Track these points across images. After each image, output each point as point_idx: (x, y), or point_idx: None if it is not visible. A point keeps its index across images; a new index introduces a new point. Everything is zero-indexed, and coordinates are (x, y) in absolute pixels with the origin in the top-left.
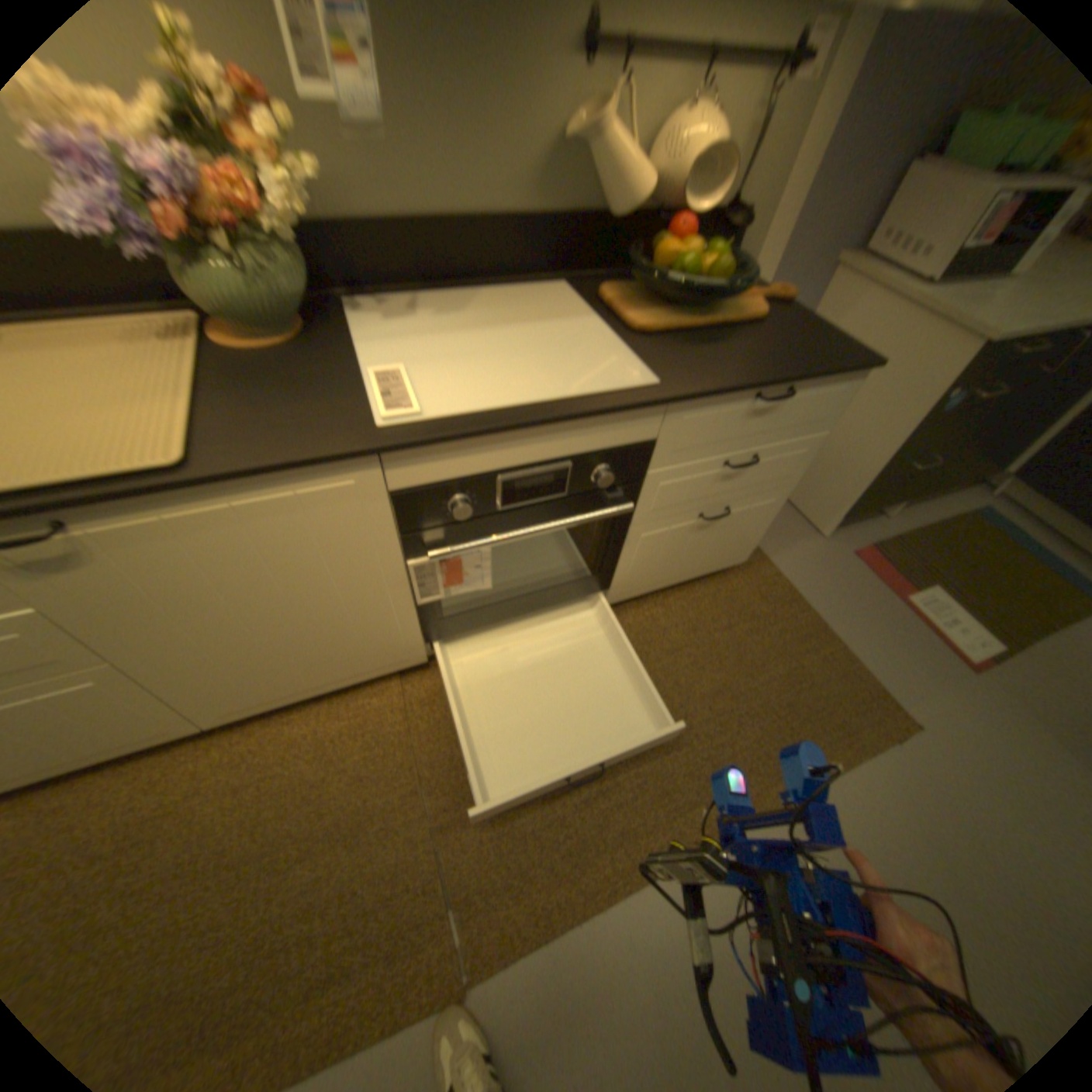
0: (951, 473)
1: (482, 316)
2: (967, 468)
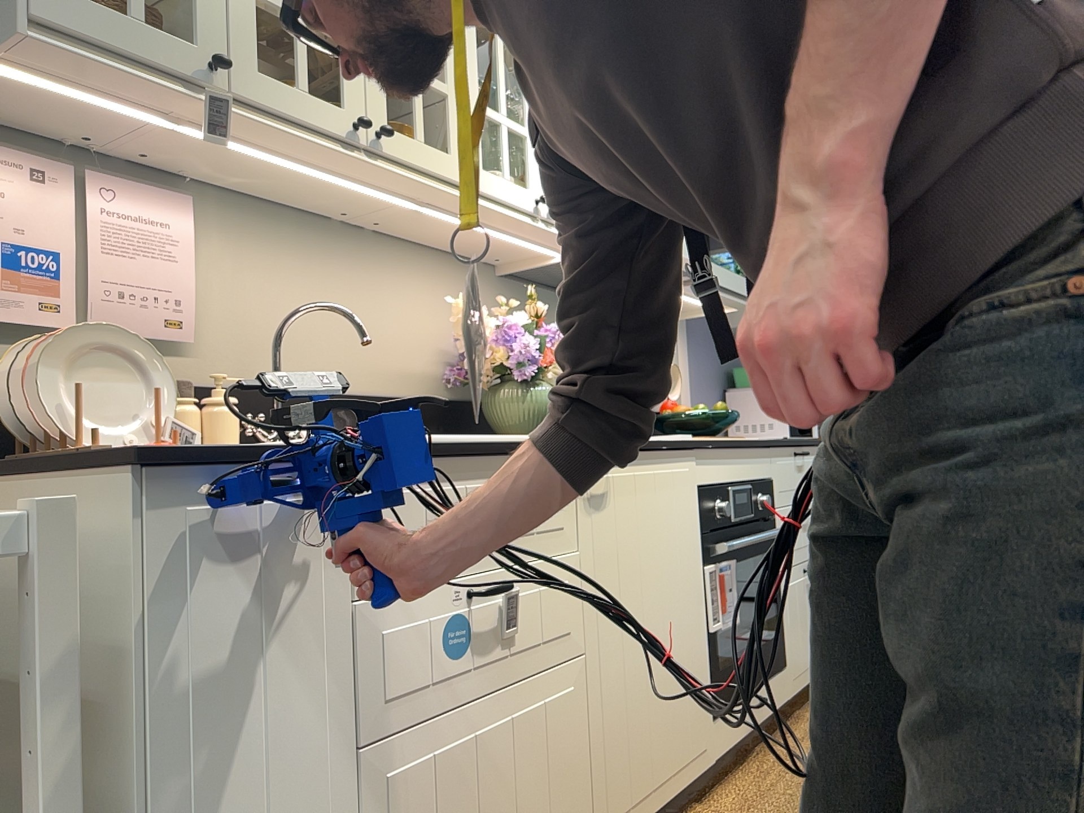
0: None
1: None
2: None
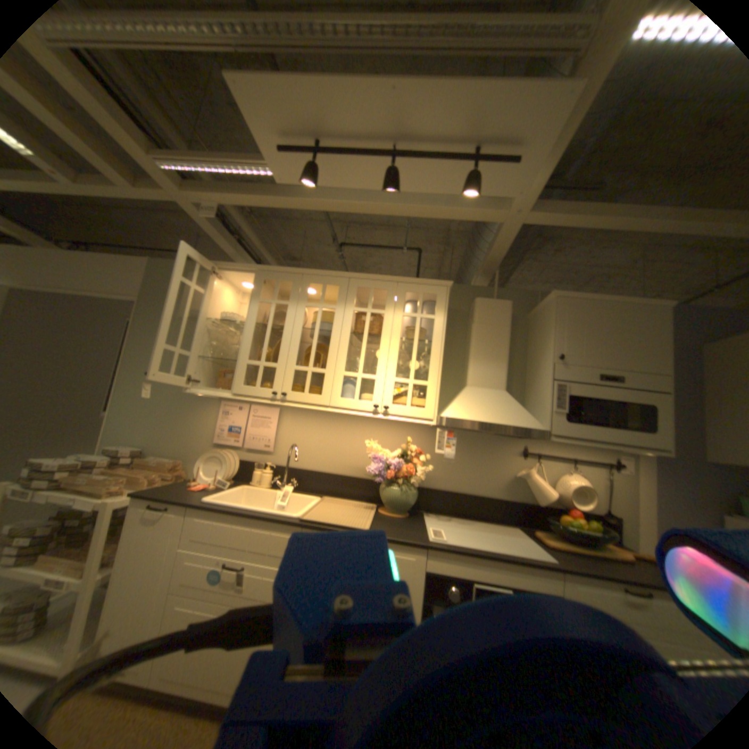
0: None
1: (478, 532)
2: None
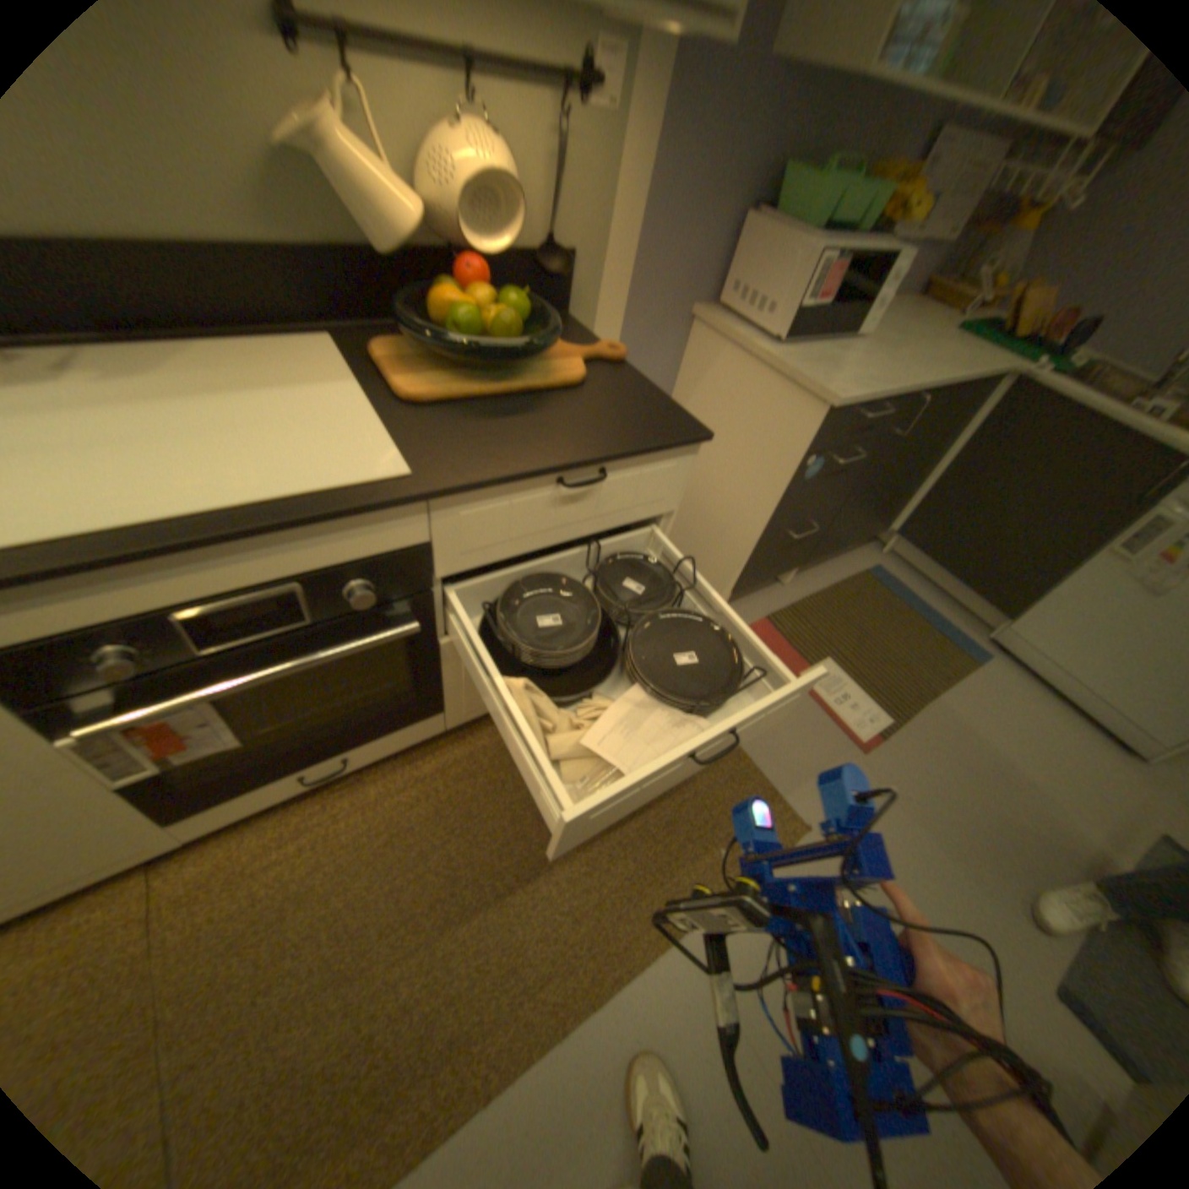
0: (833, 537)
1: (184, 380)
2: (850, 531)
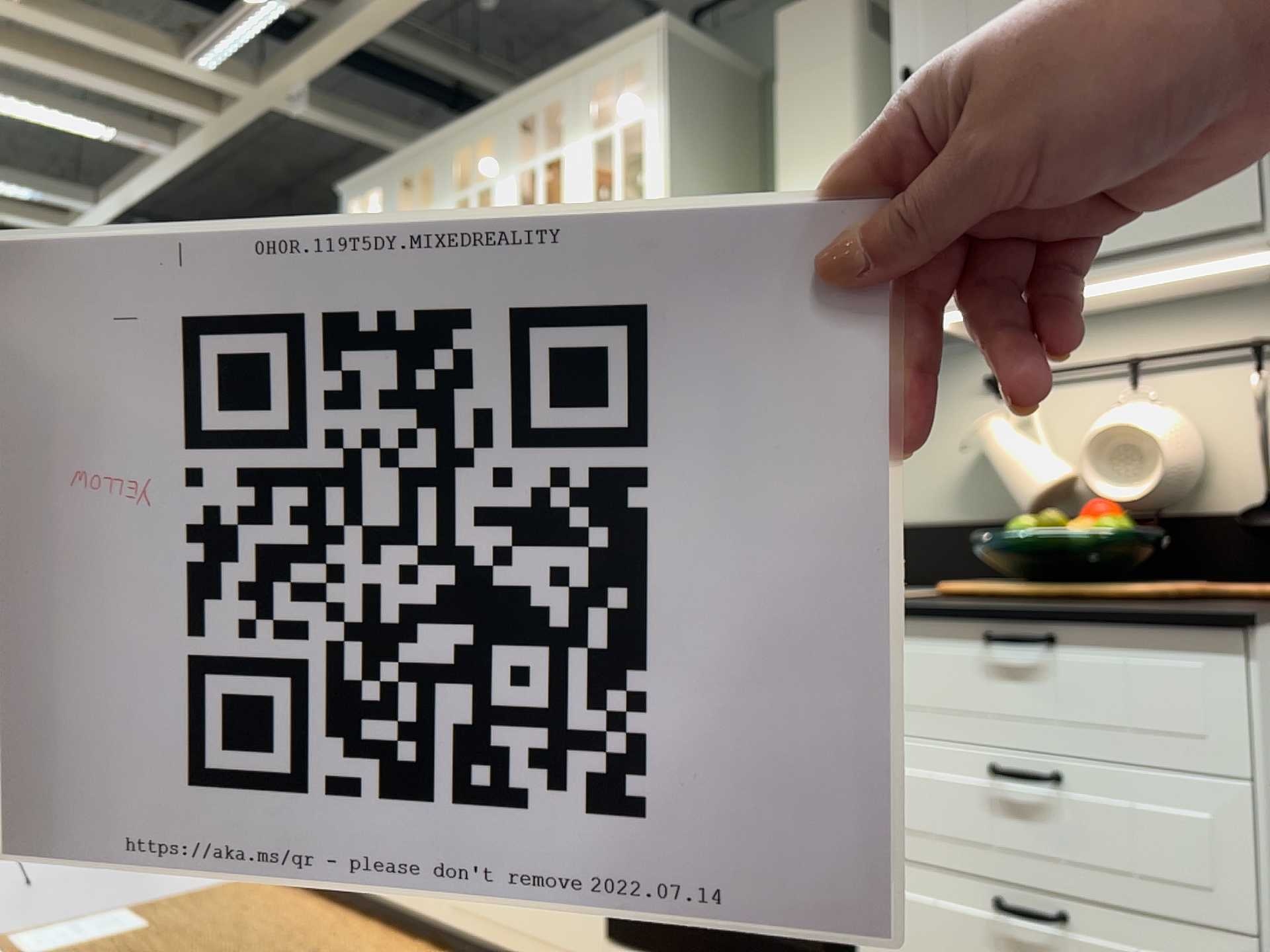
0: None
1: None
2: None
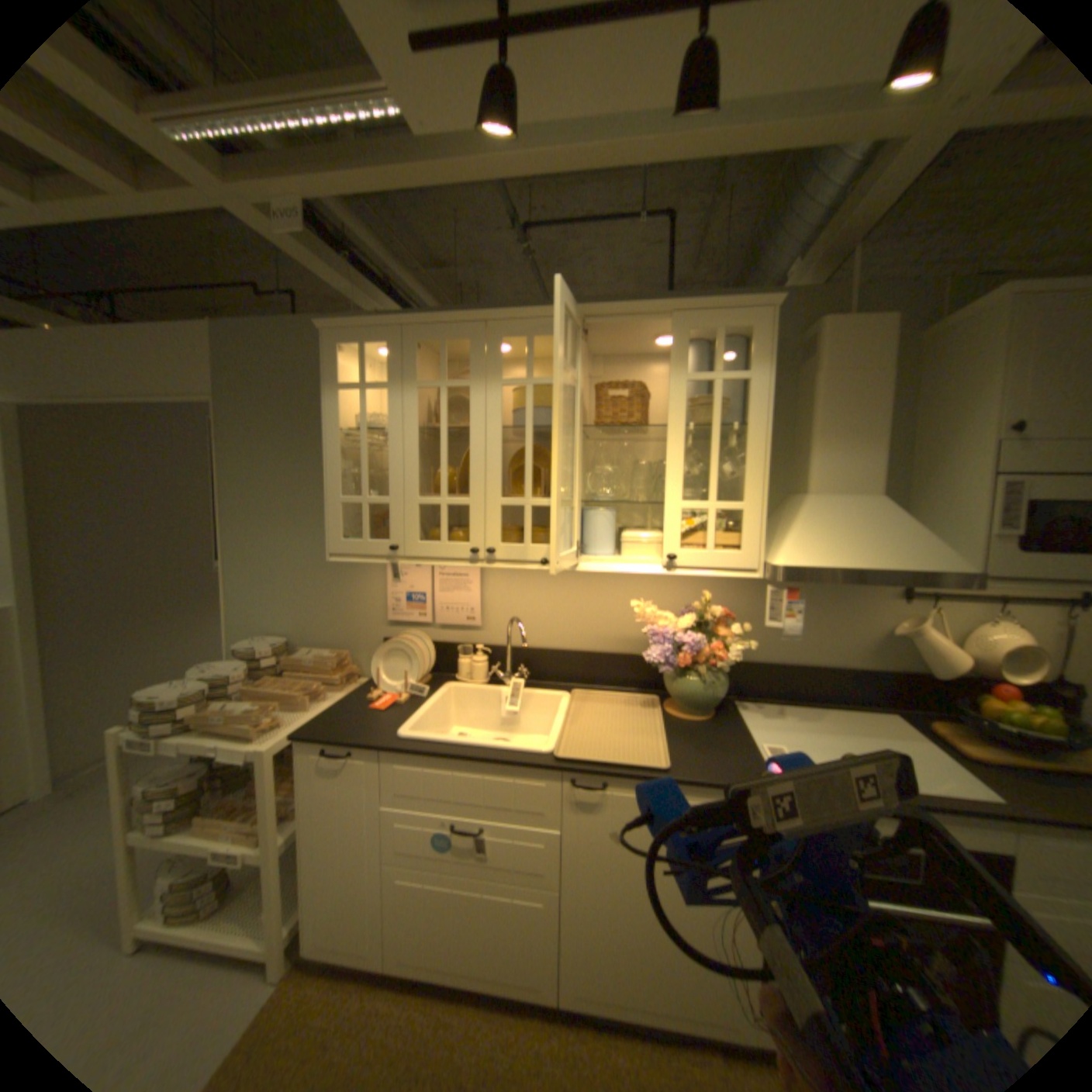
0: None
1: (833, 730)
2: None
